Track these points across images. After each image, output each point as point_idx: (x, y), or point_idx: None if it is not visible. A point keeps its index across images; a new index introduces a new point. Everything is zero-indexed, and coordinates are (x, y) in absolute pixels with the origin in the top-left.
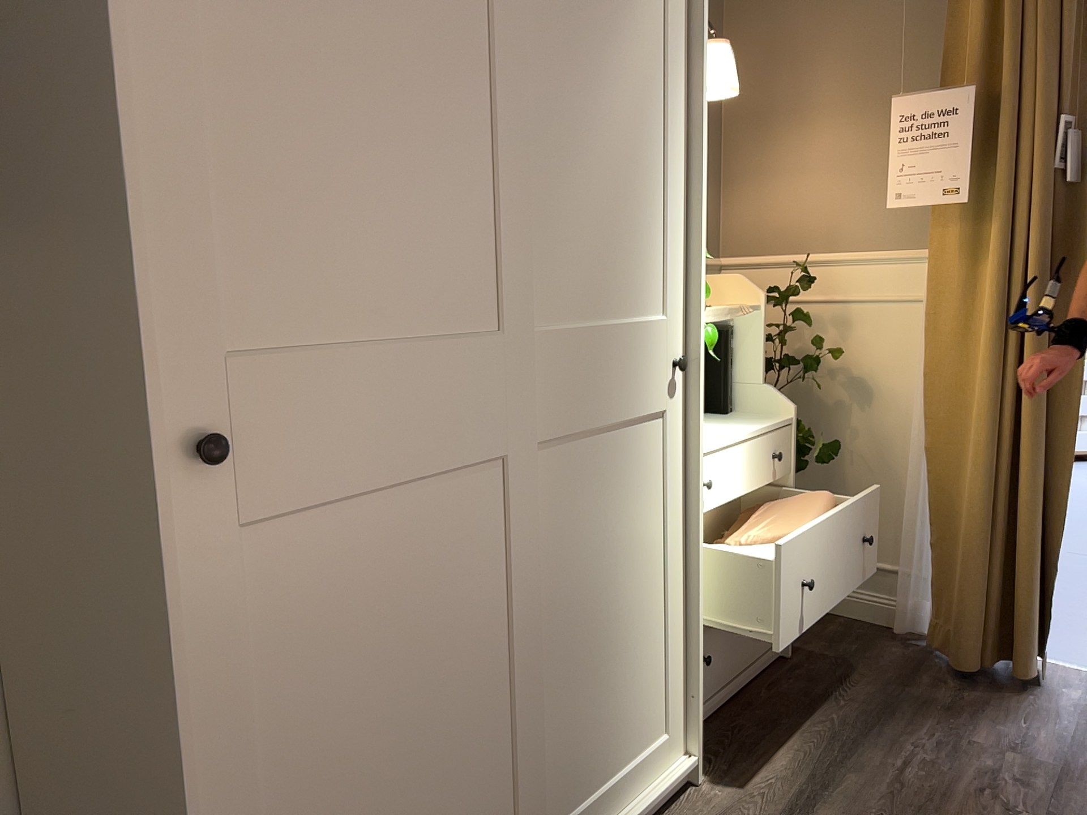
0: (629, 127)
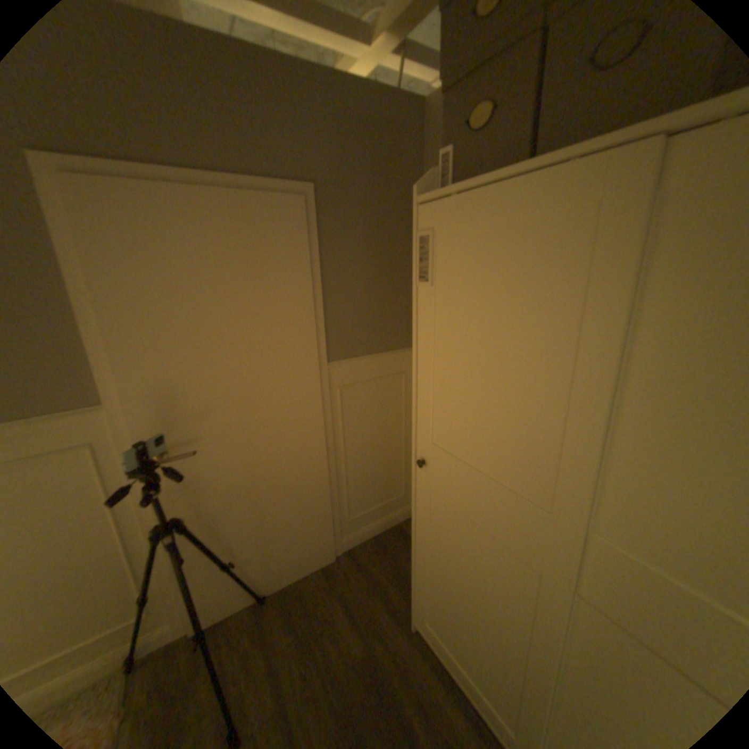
0: None
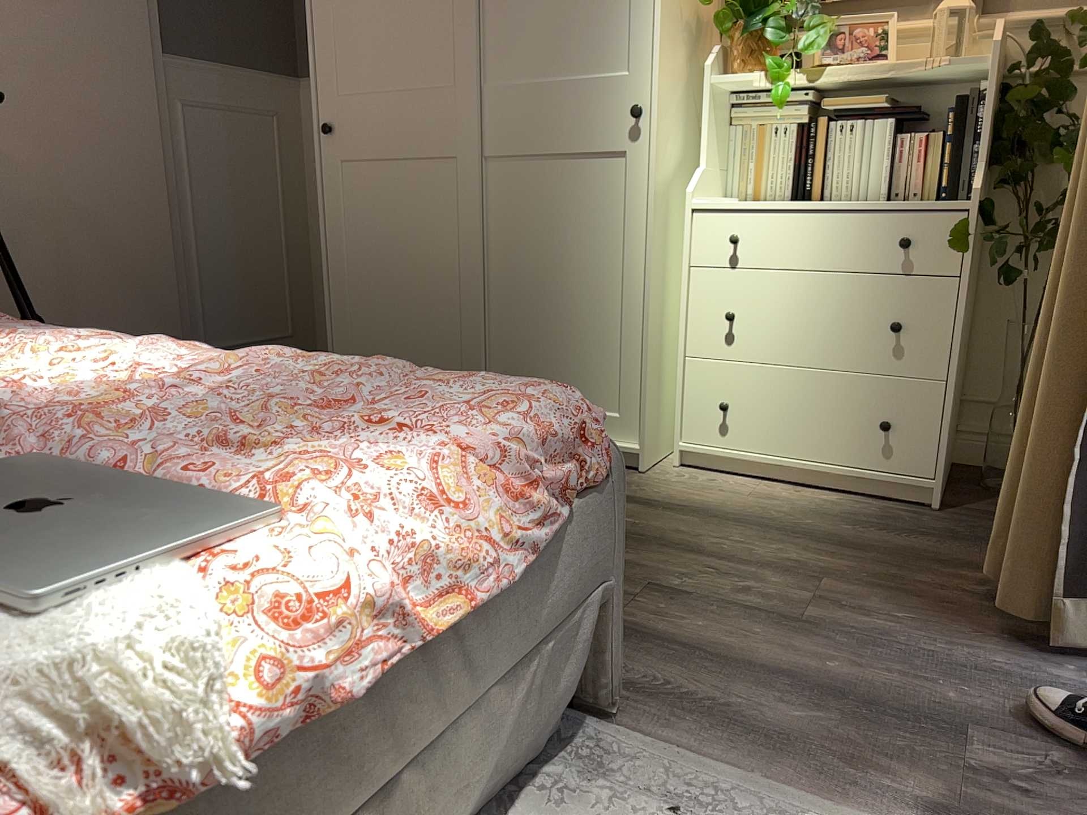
0: None
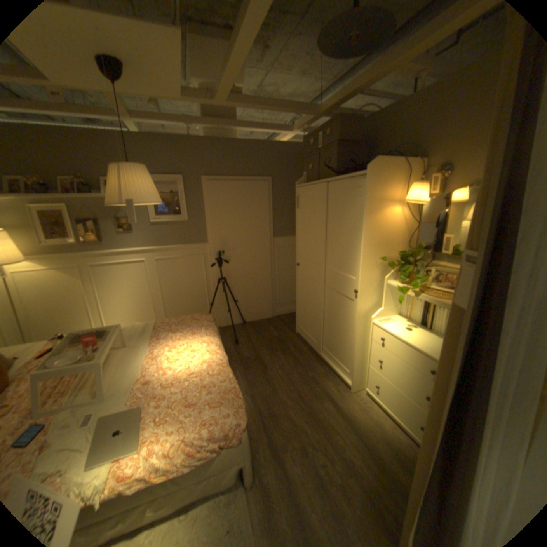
0: (348, 235)
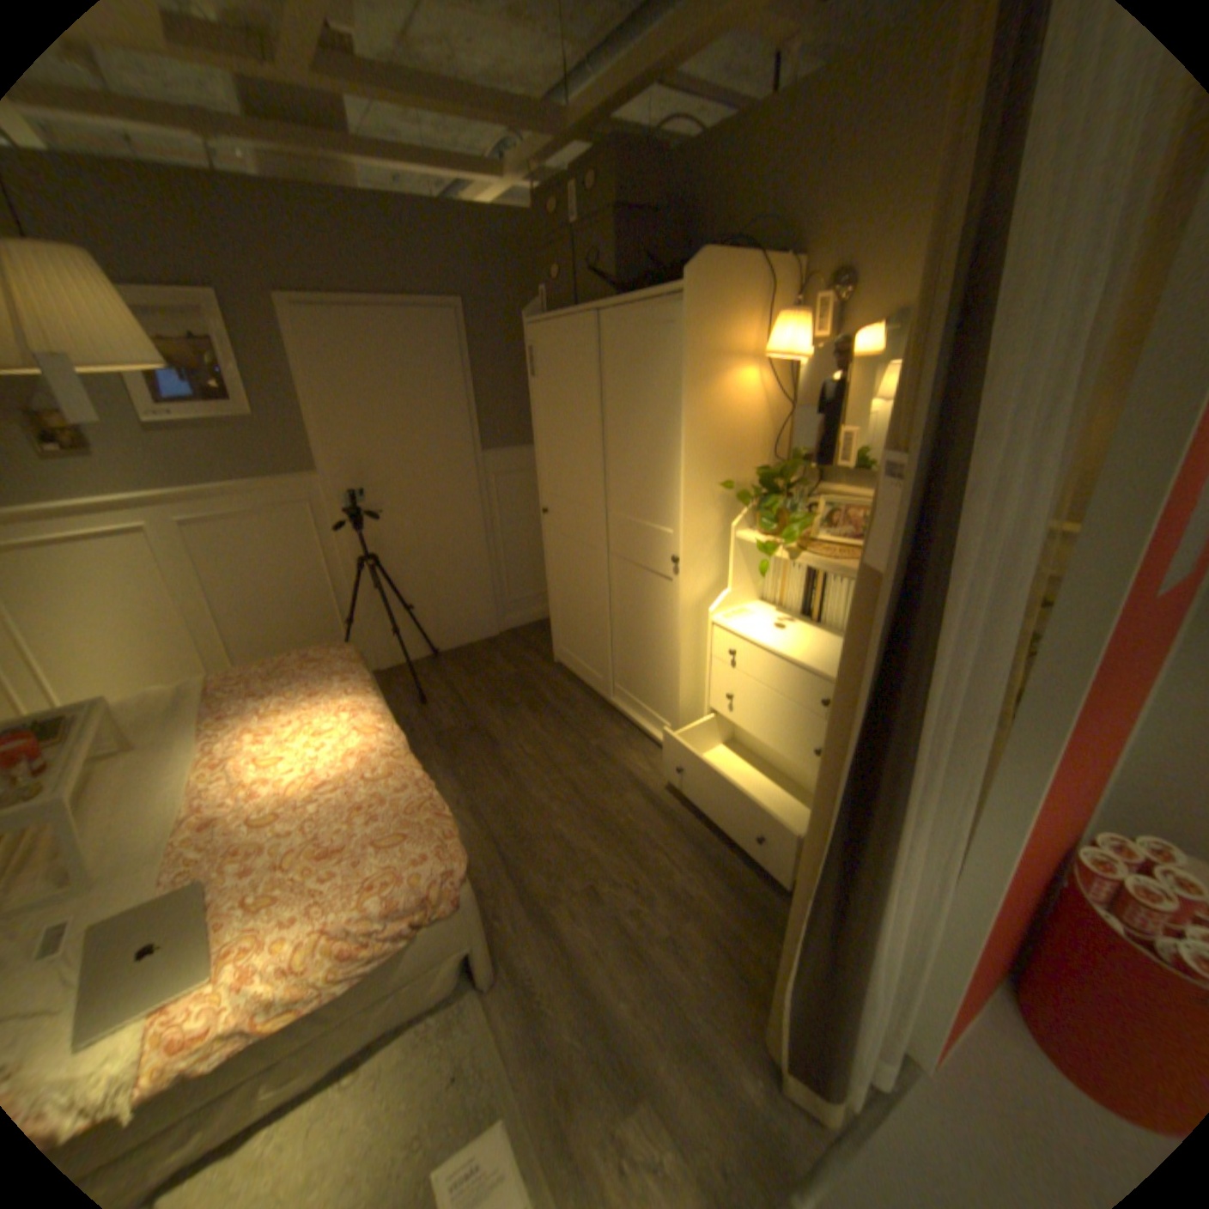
0: (651, 436)
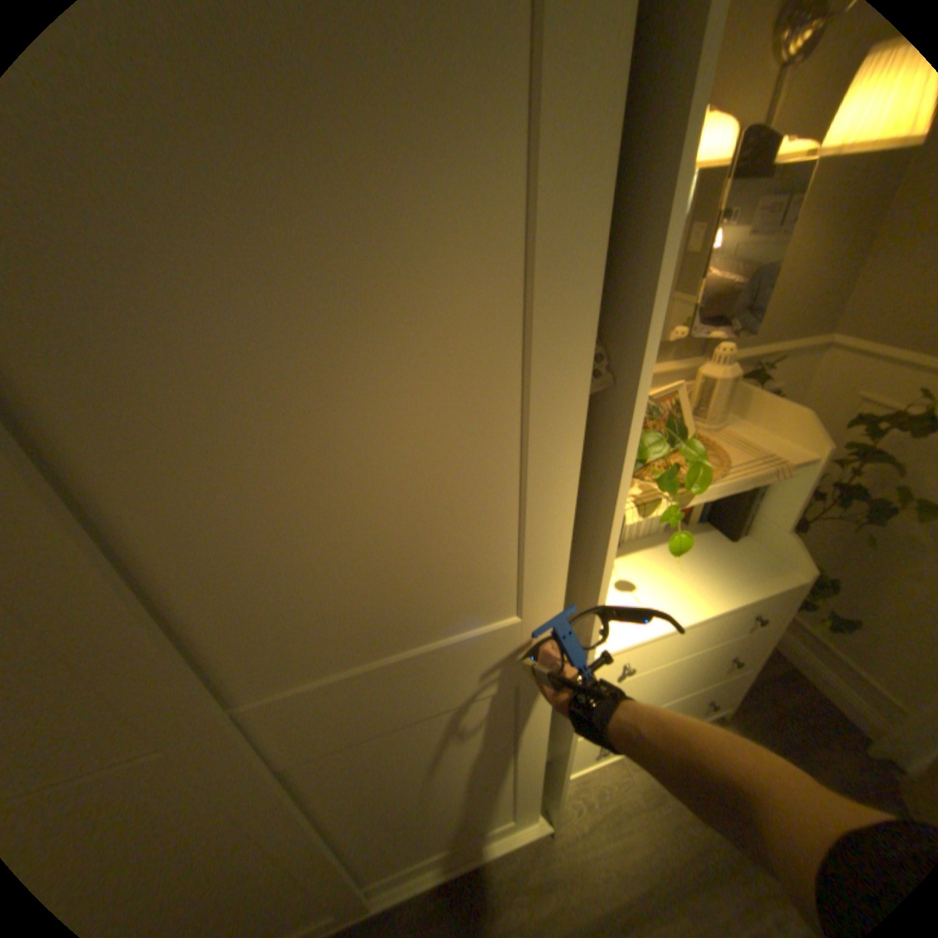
0: (432, 432)
